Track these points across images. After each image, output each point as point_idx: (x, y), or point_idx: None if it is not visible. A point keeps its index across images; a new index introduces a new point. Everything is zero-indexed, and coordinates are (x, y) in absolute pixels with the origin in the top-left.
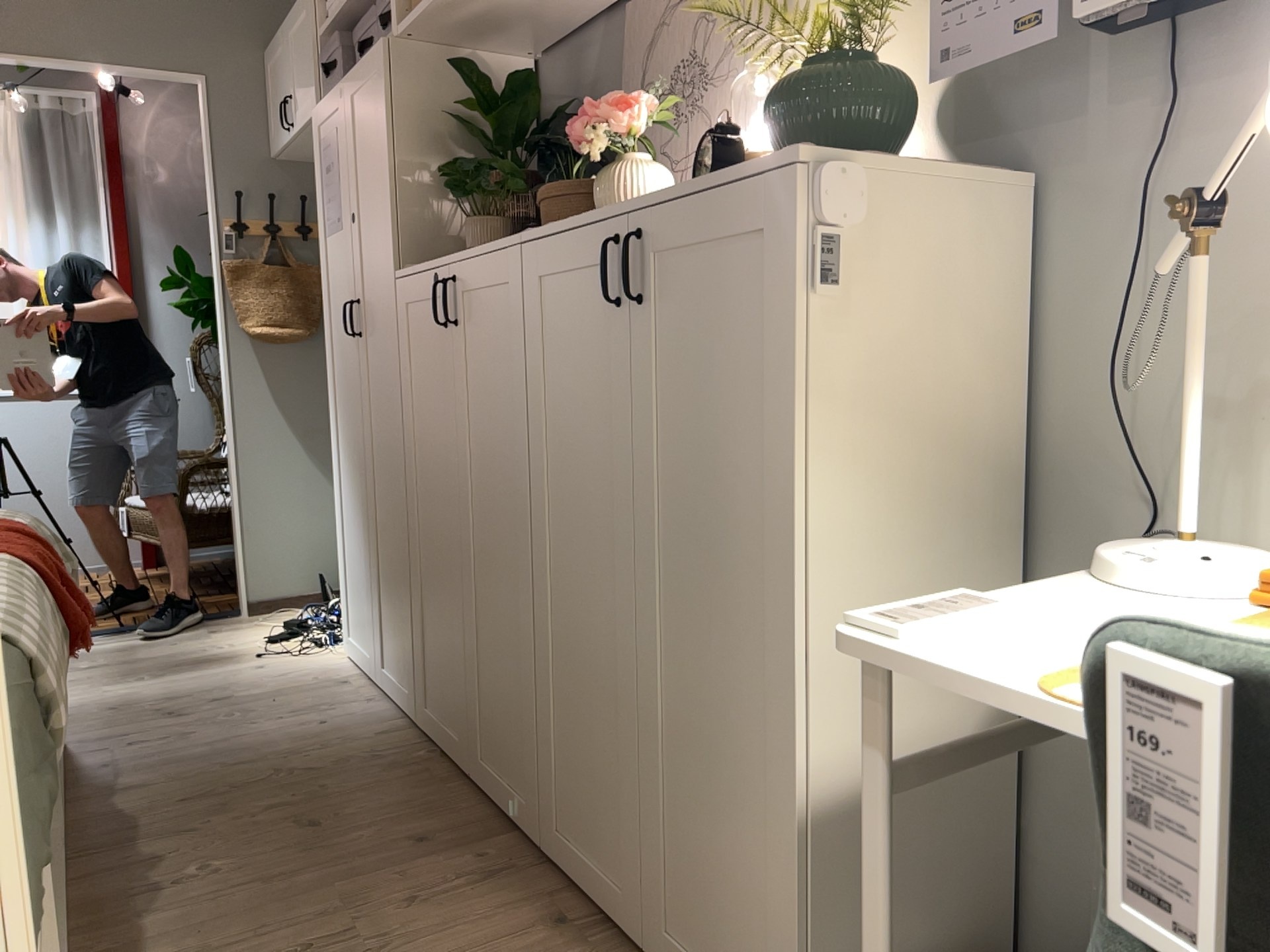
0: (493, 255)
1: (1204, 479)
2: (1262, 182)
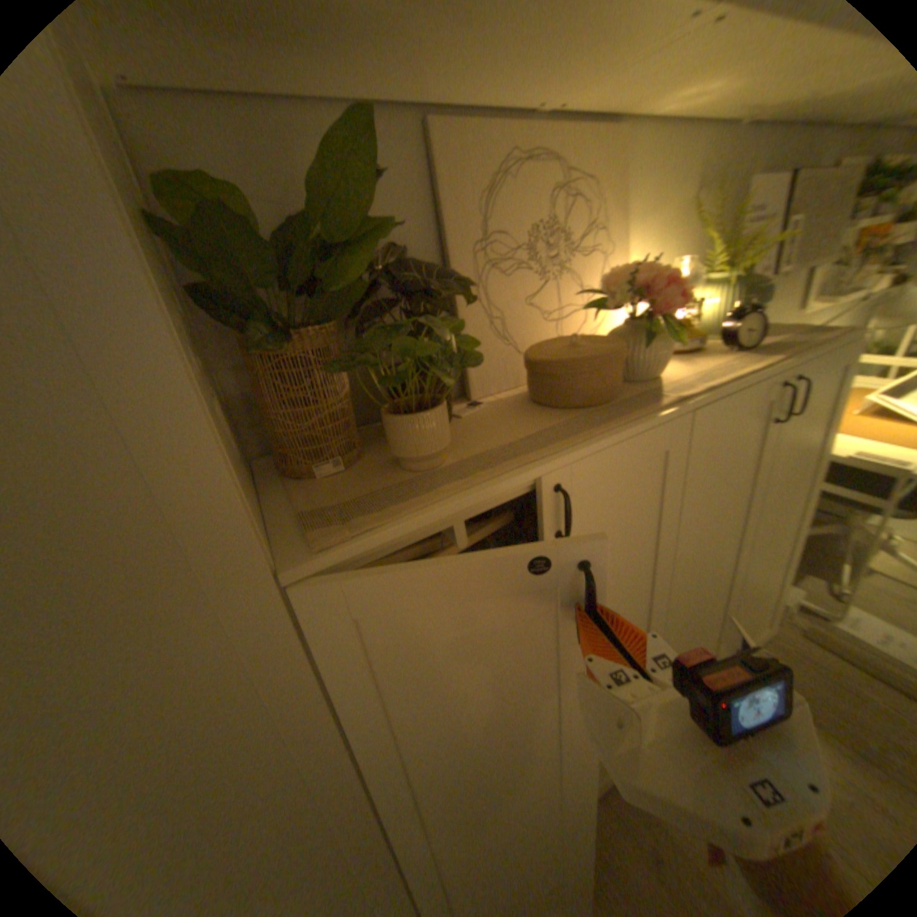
0: (651, 430)
1: None
2: None
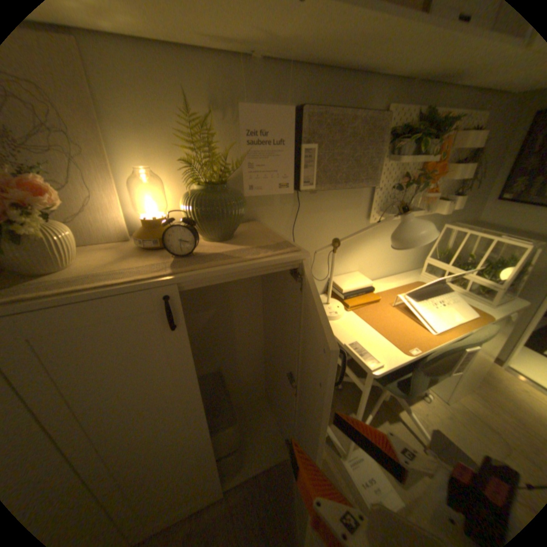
0: None
1: (329, 291)
2: (310, 224)
